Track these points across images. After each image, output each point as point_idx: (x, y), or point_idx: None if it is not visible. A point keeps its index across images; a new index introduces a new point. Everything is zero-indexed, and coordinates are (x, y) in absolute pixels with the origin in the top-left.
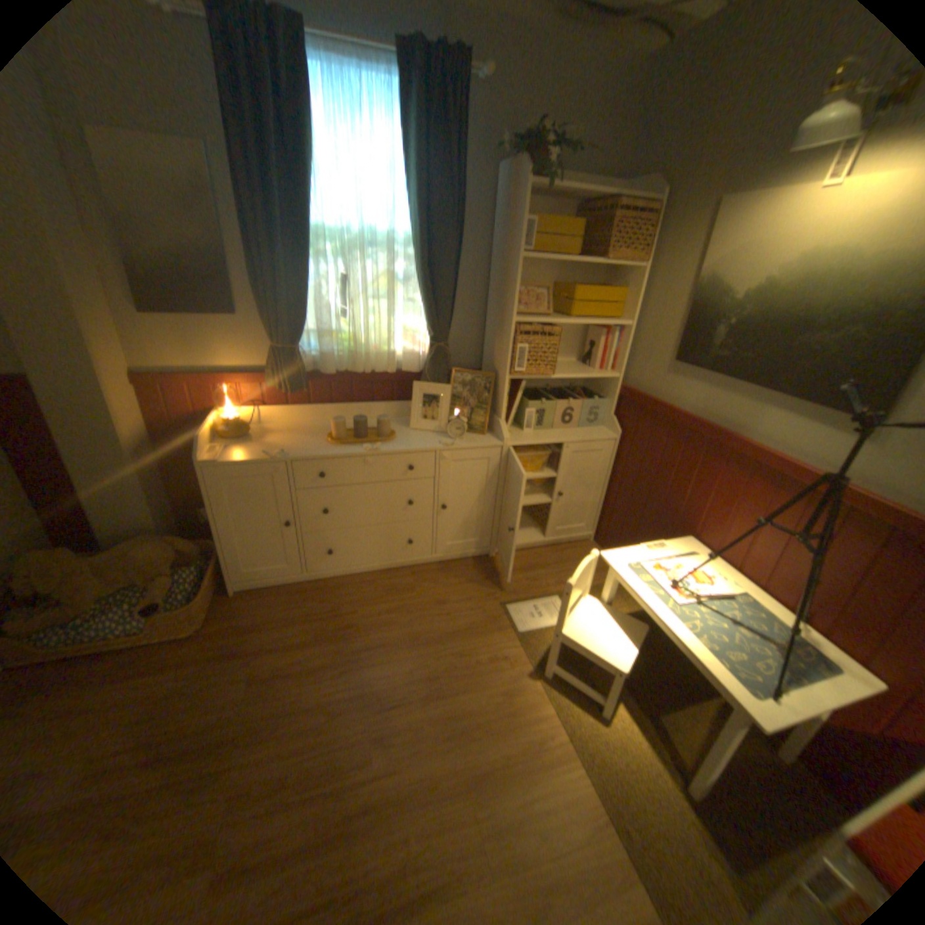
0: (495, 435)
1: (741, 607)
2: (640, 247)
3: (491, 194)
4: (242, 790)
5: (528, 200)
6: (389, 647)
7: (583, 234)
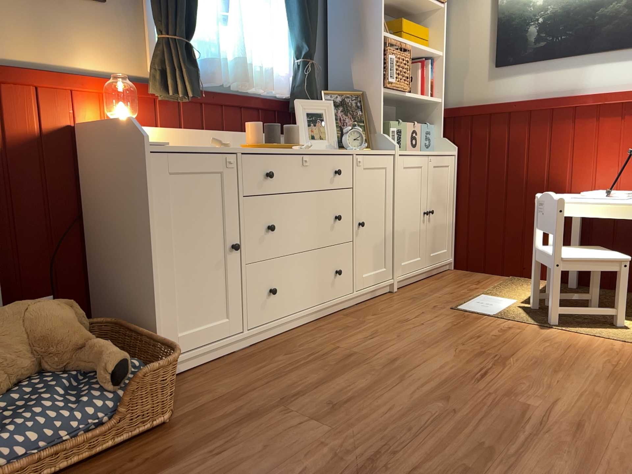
0: (376, 150)
1: None
2: None
3: None
4: (456, 471)
5: None
6: (409, 352)
7: None
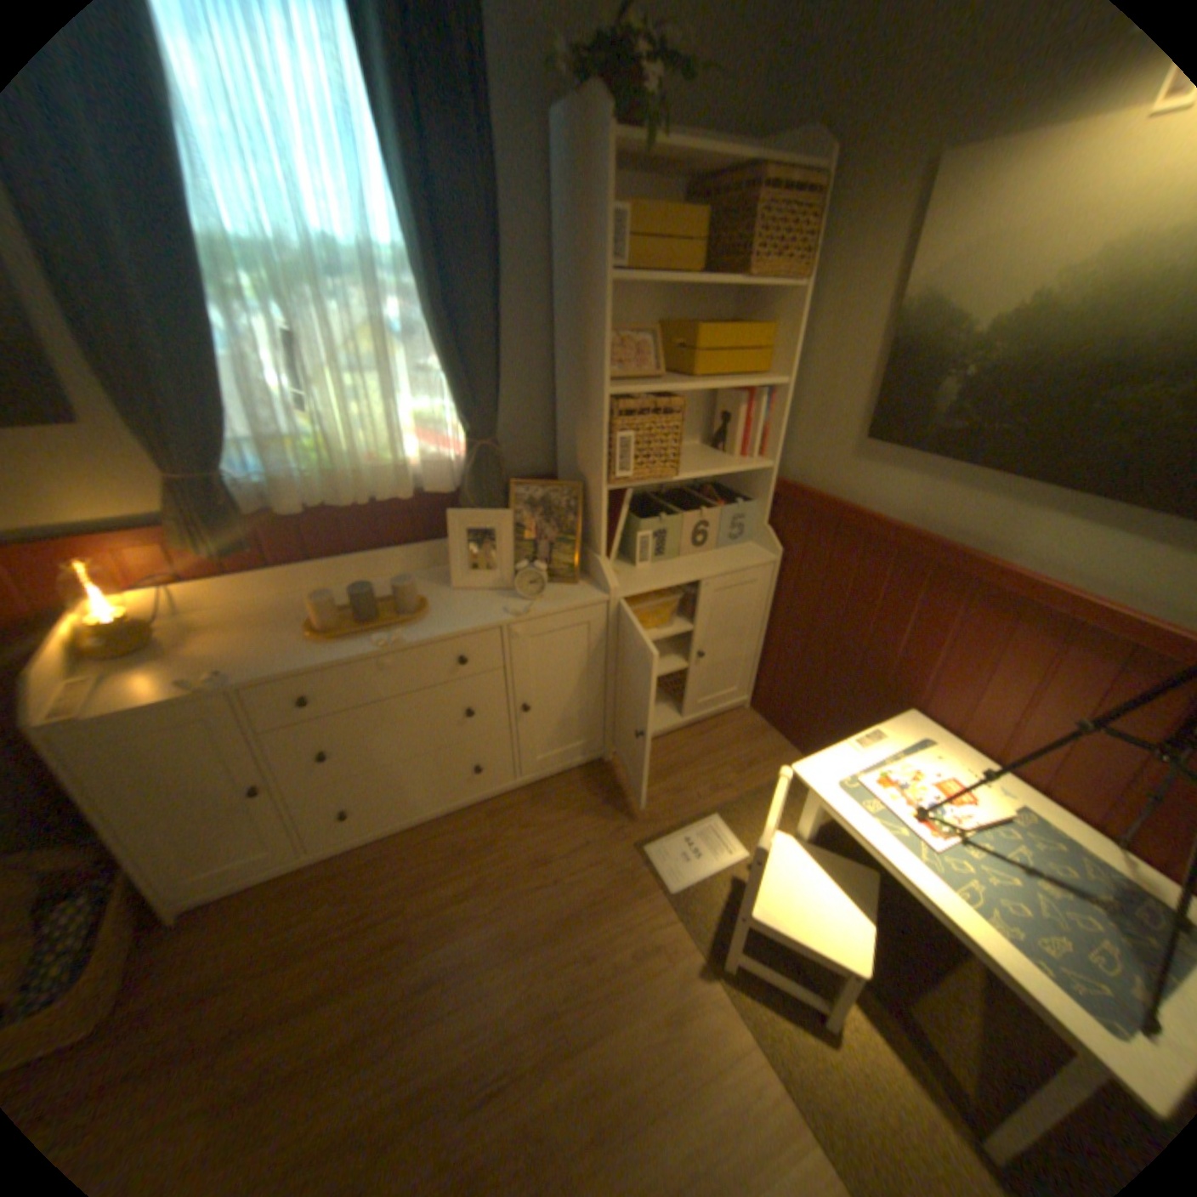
0: (594, 581)
1: (1026, 834)
2: (796, 253)
3: (541, 168)
4: None
5: (614, 171)
6: (467, 968)
7: (703, 235)
